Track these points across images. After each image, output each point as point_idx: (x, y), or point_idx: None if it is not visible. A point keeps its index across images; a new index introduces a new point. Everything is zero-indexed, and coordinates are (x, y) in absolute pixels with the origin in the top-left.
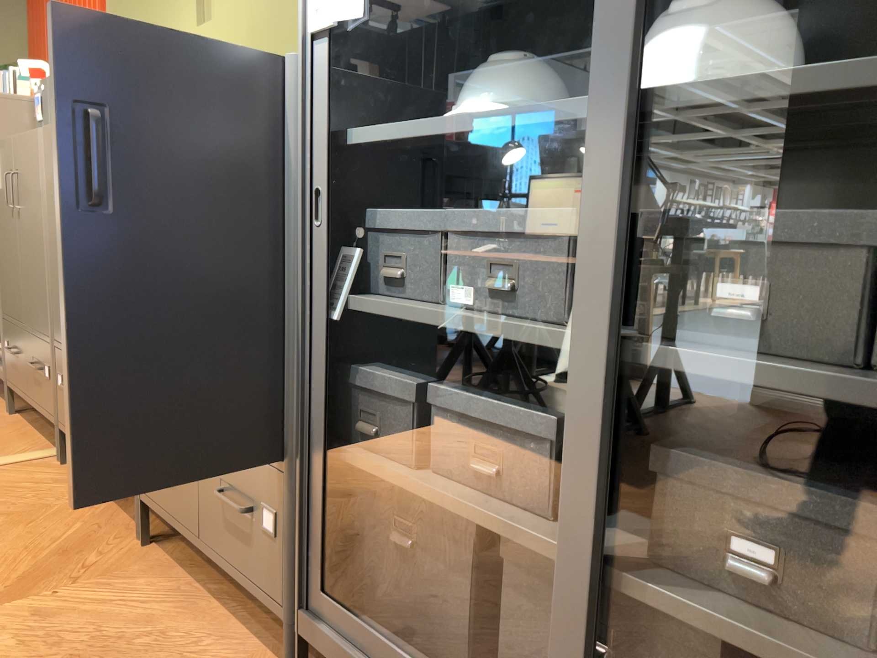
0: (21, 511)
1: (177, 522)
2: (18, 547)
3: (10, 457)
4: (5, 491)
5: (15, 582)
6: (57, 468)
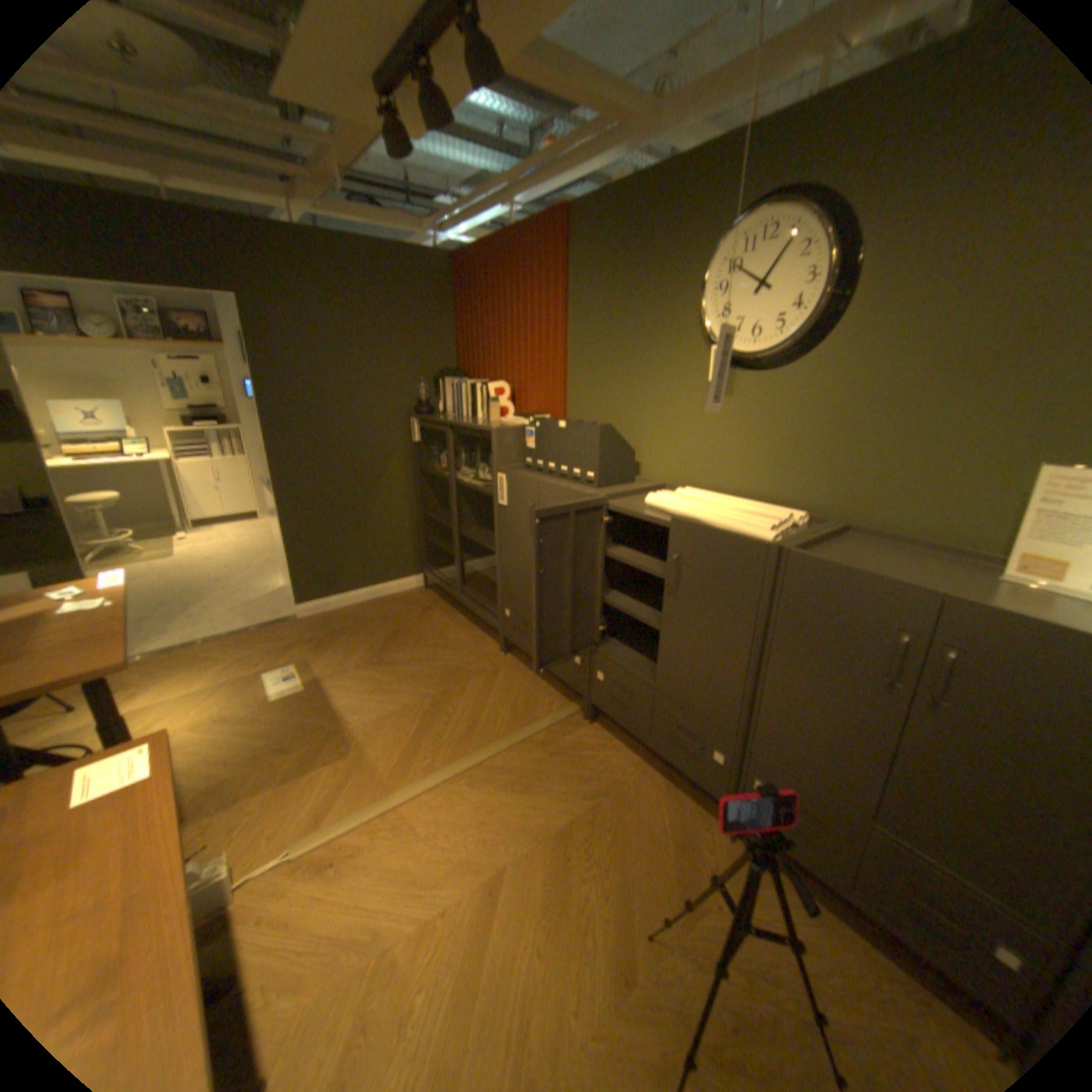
0: (611, 789)
1: (810, 864)
2: (645, 838)
3: (552, 717)
4: (579, 760)
5: (679, 887)
6: (592, 730)
